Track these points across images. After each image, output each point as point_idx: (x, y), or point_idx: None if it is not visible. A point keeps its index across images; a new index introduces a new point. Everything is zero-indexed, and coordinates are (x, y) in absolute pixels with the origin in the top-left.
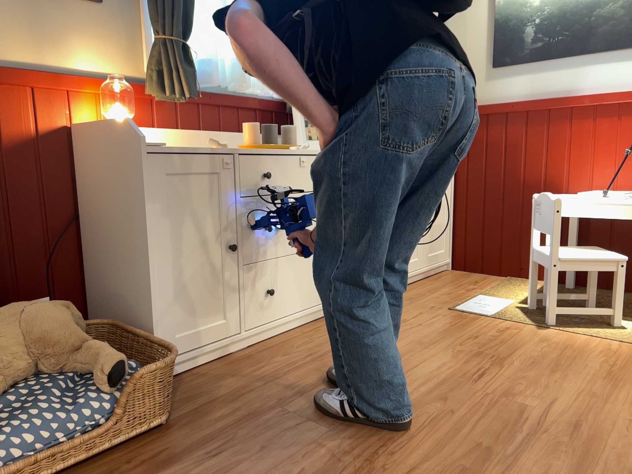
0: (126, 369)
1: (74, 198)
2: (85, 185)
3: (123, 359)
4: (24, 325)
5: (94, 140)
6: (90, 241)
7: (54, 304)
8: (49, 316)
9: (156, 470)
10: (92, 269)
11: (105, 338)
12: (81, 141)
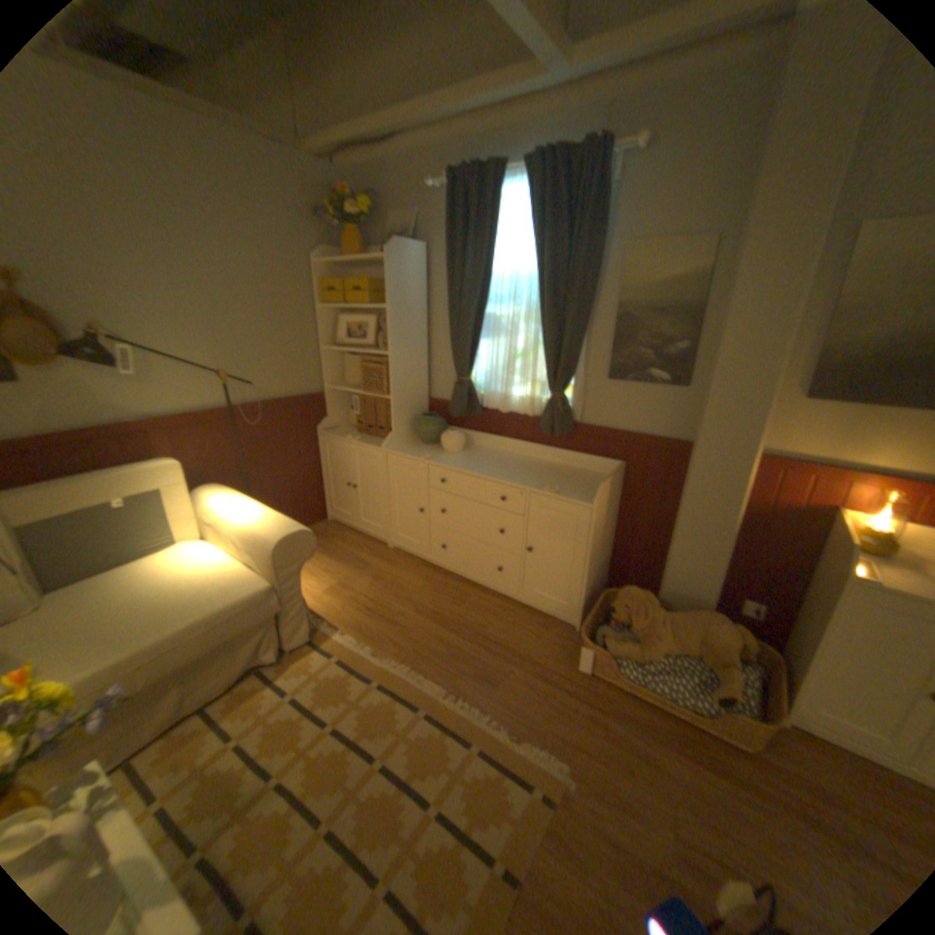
0: (743, 704)
1: (818, 558)
2: (826, 556)
3: (738, 699)
4: (706, 633)
5: (841, 535)
6: (810, 594)
7: (735, 631)
8: (722, 638)
9: (713, 770)
10: (803, 612)
11: (773, 666)
12: (838, 526)
